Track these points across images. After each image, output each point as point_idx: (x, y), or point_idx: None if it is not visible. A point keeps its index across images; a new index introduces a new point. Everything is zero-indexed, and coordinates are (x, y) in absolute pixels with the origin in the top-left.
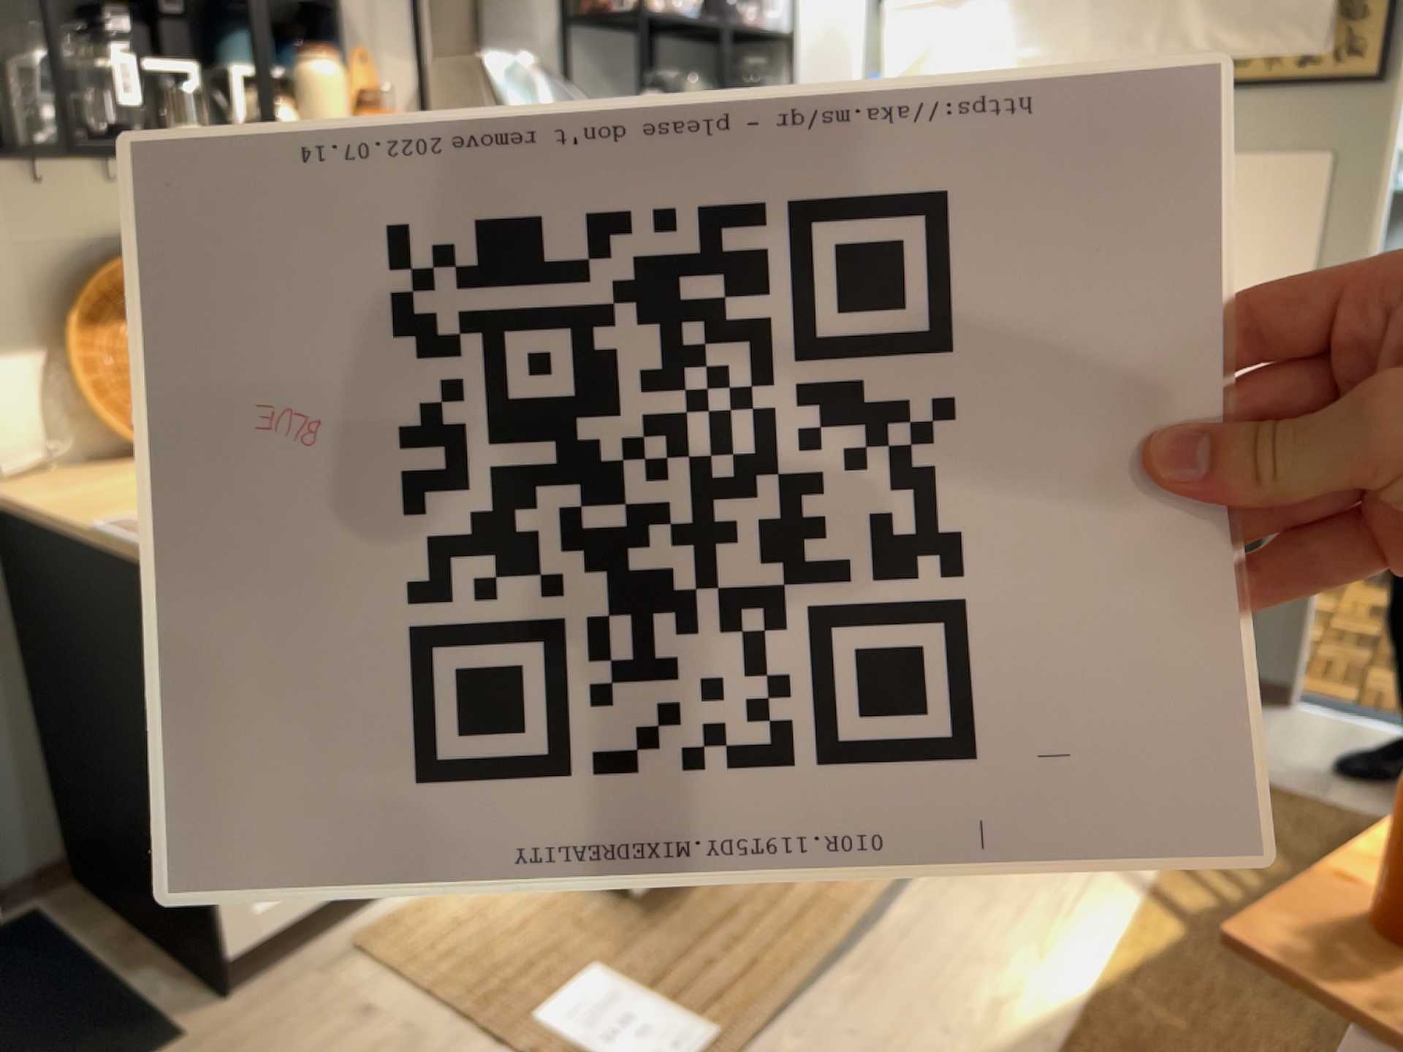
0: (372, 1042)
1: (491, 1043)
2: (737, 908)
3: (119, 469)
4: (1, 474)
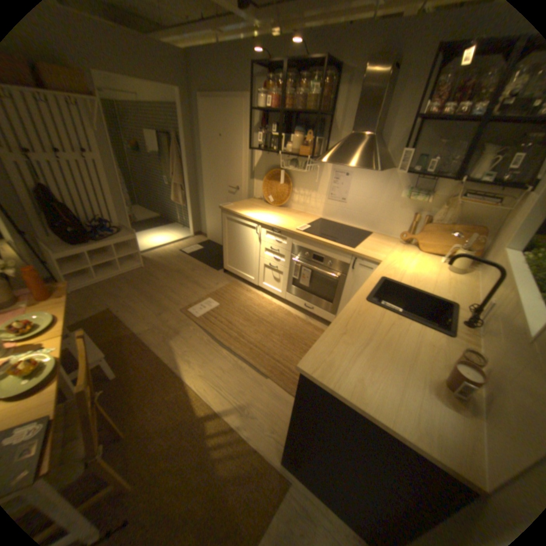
0: (211, 285)
1: (207, 295)
2: (231, 323)
3: (263, 203)
4: (256, 197)
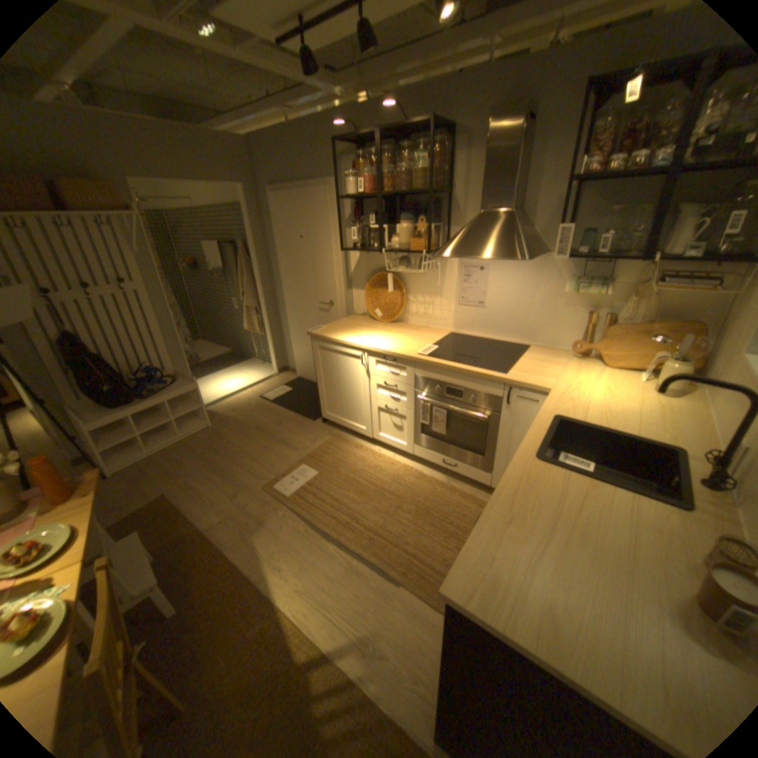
0: (305, 443)
1: (300, 459)
2: (337, 501)
3: (367, 320)
4: (357, 313)
